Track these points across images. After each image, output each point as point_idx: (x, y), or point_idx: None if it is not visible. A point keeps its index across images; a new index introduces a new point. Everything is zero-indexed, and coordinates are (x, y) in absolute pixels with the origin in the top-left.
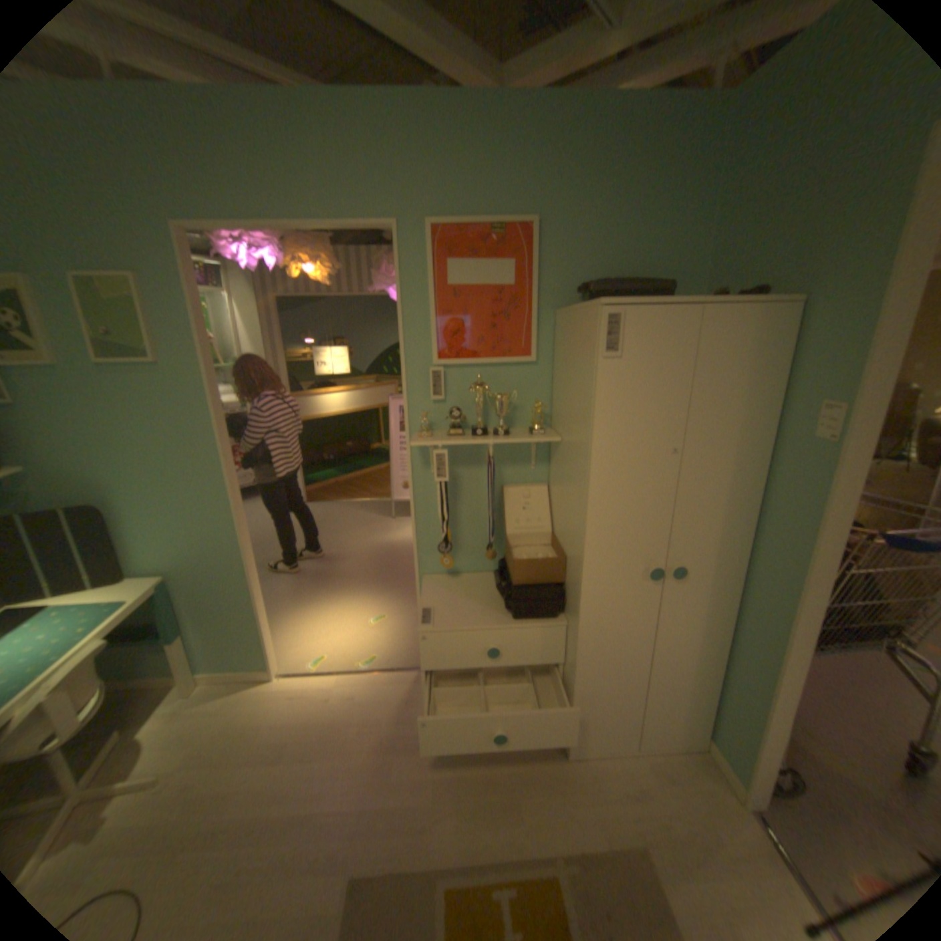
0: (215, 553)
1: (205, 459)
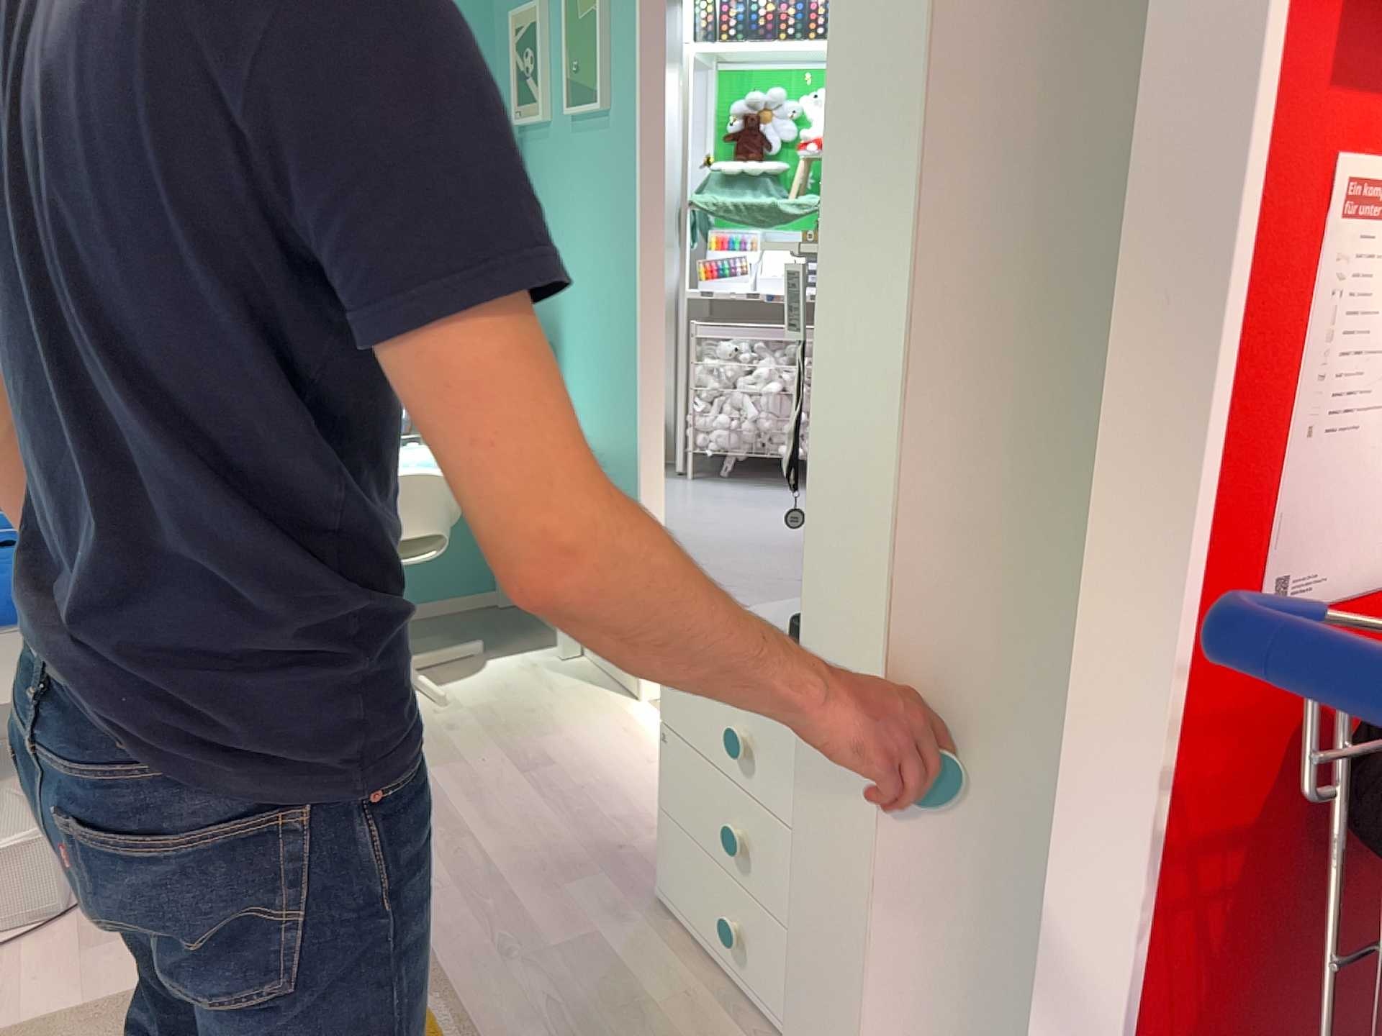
0: (620, 435)
1: (627, 270)
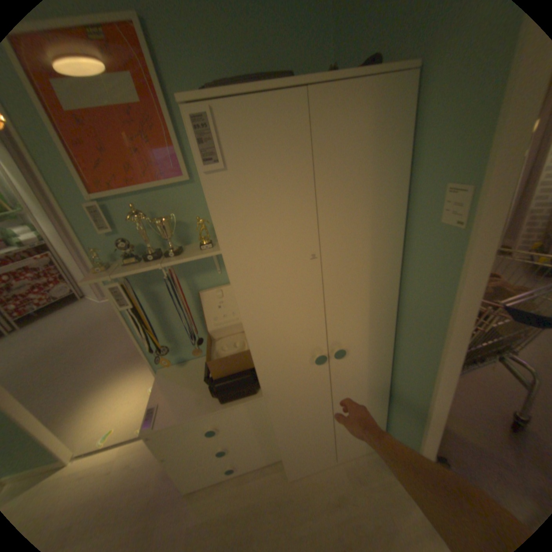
0: None
1: None
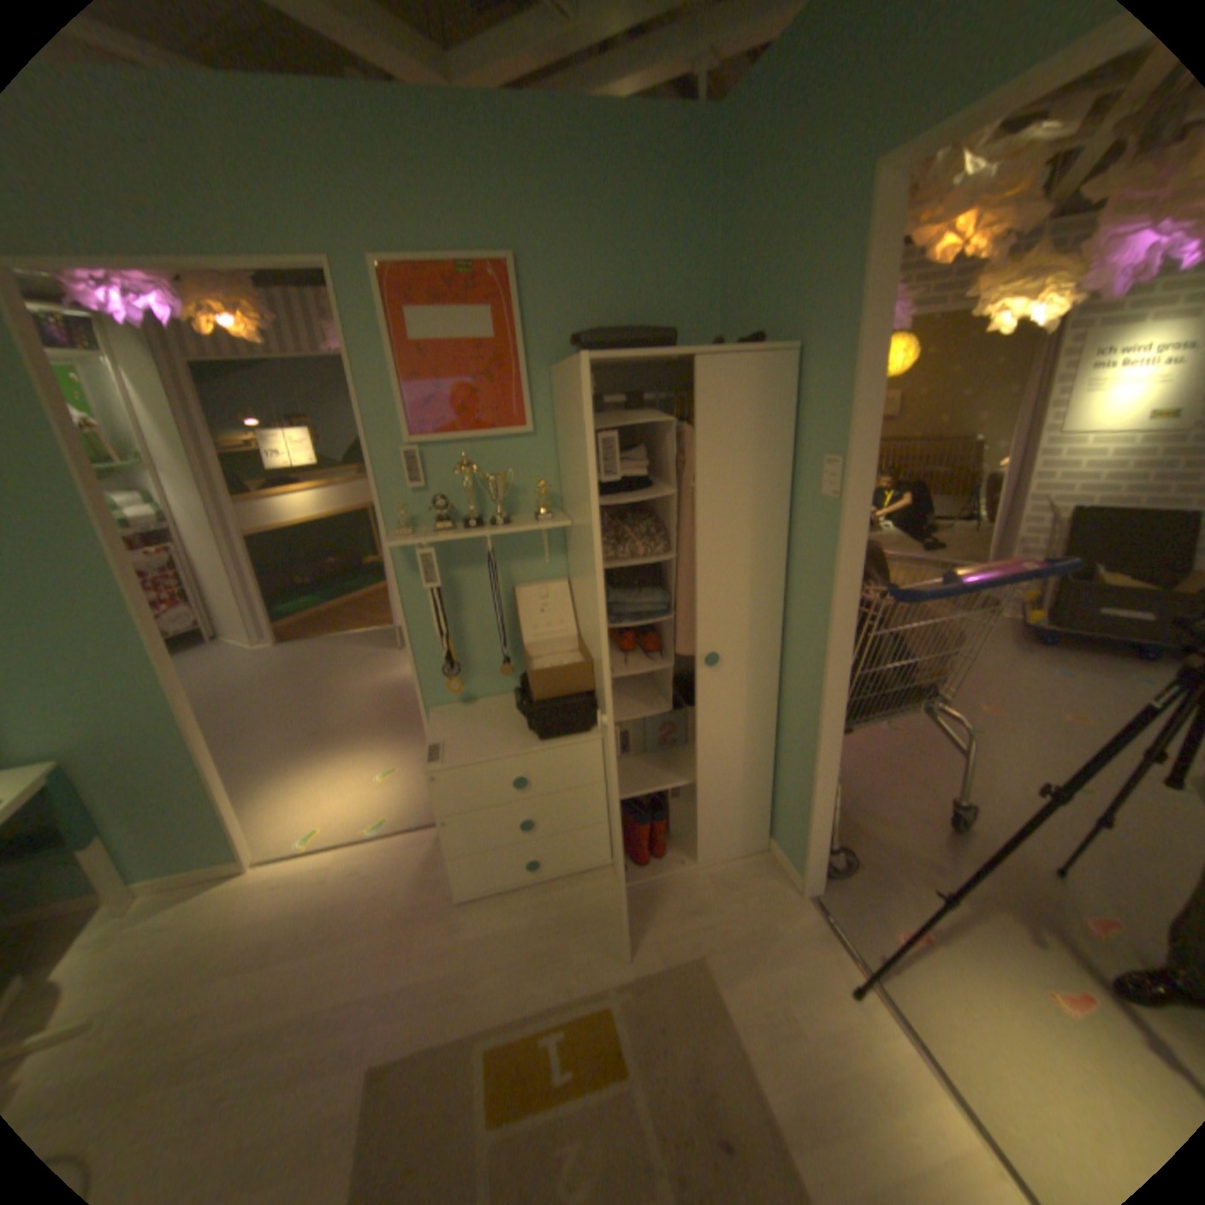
0: (135, 718)
1: (99, 593)
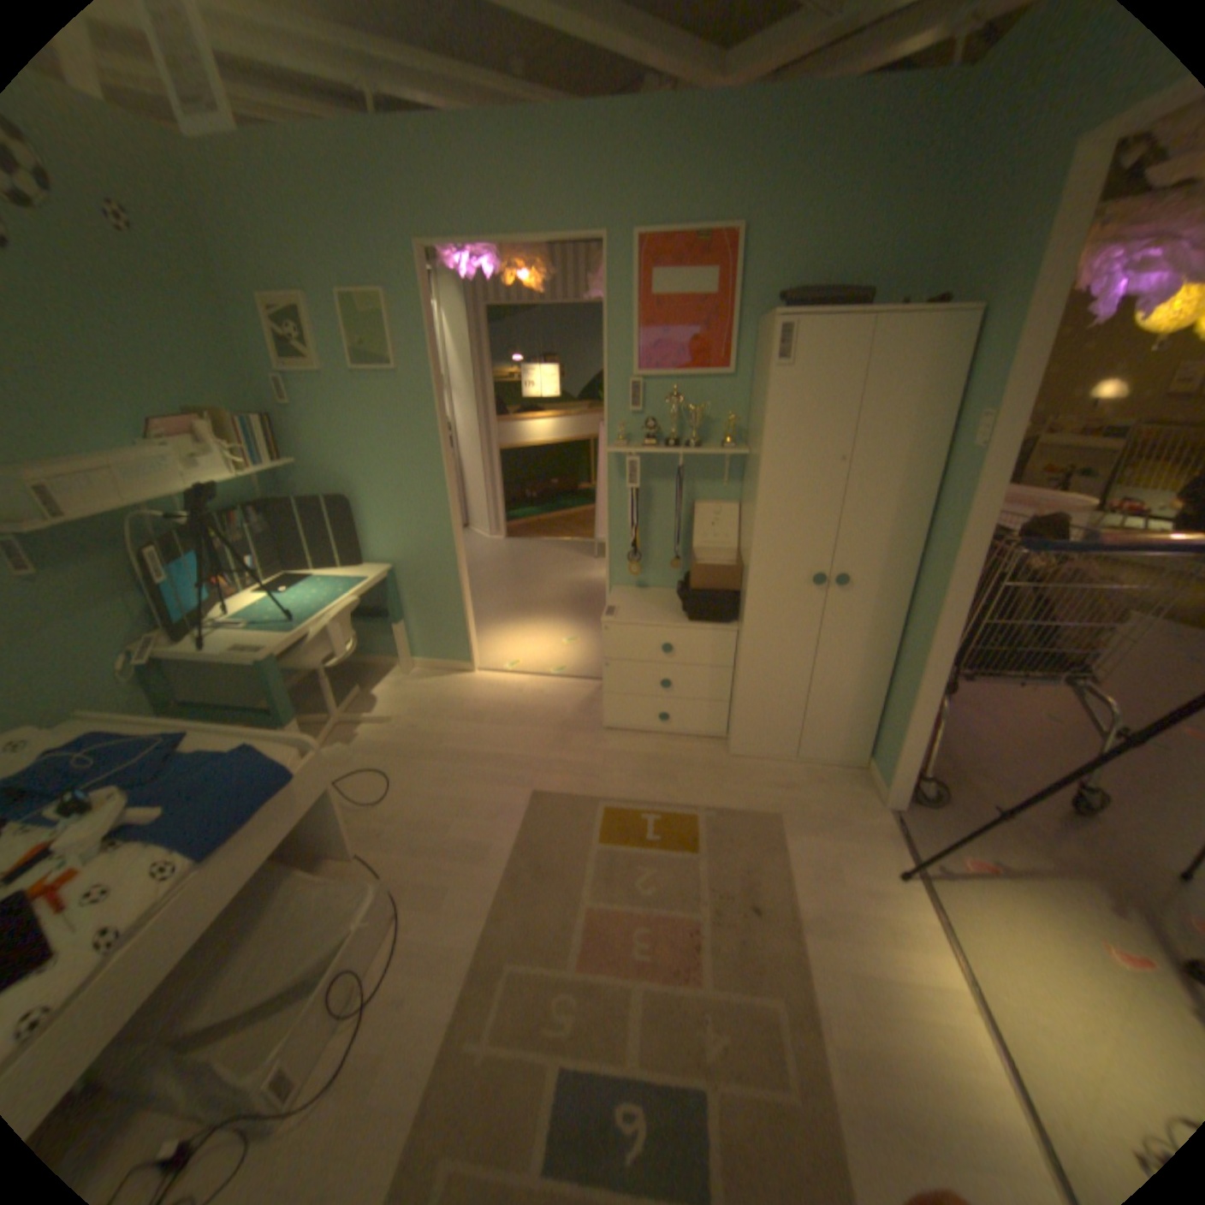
0: (434, 548)
1: (431, 461)
